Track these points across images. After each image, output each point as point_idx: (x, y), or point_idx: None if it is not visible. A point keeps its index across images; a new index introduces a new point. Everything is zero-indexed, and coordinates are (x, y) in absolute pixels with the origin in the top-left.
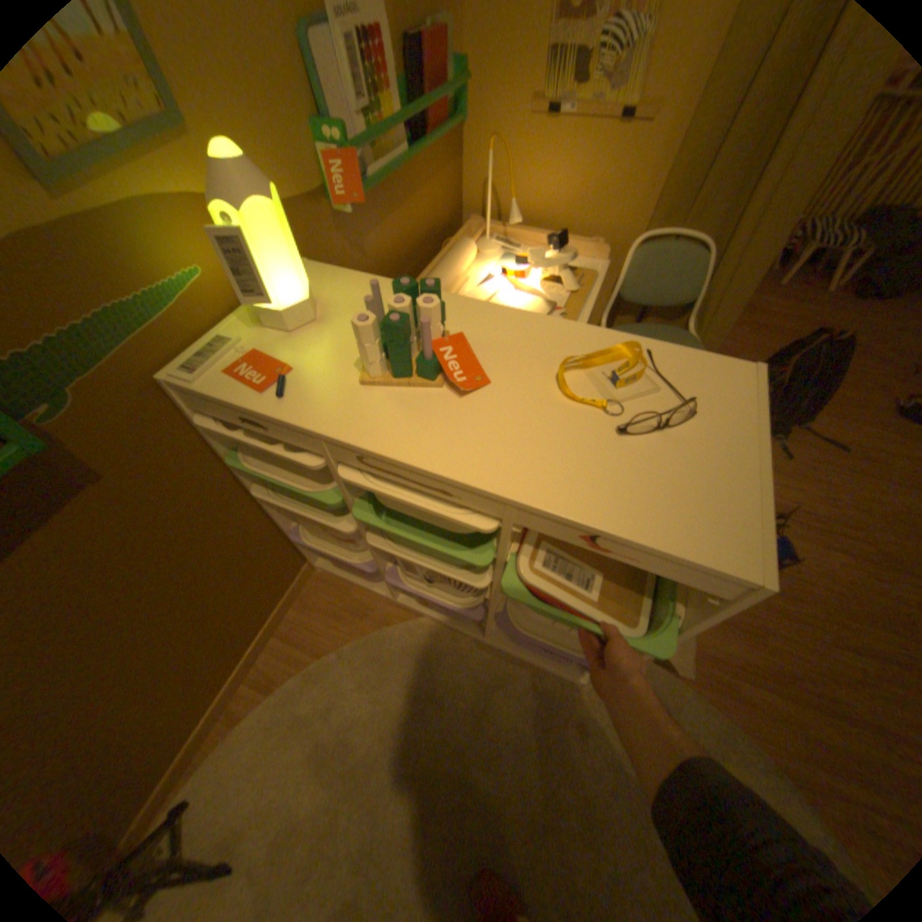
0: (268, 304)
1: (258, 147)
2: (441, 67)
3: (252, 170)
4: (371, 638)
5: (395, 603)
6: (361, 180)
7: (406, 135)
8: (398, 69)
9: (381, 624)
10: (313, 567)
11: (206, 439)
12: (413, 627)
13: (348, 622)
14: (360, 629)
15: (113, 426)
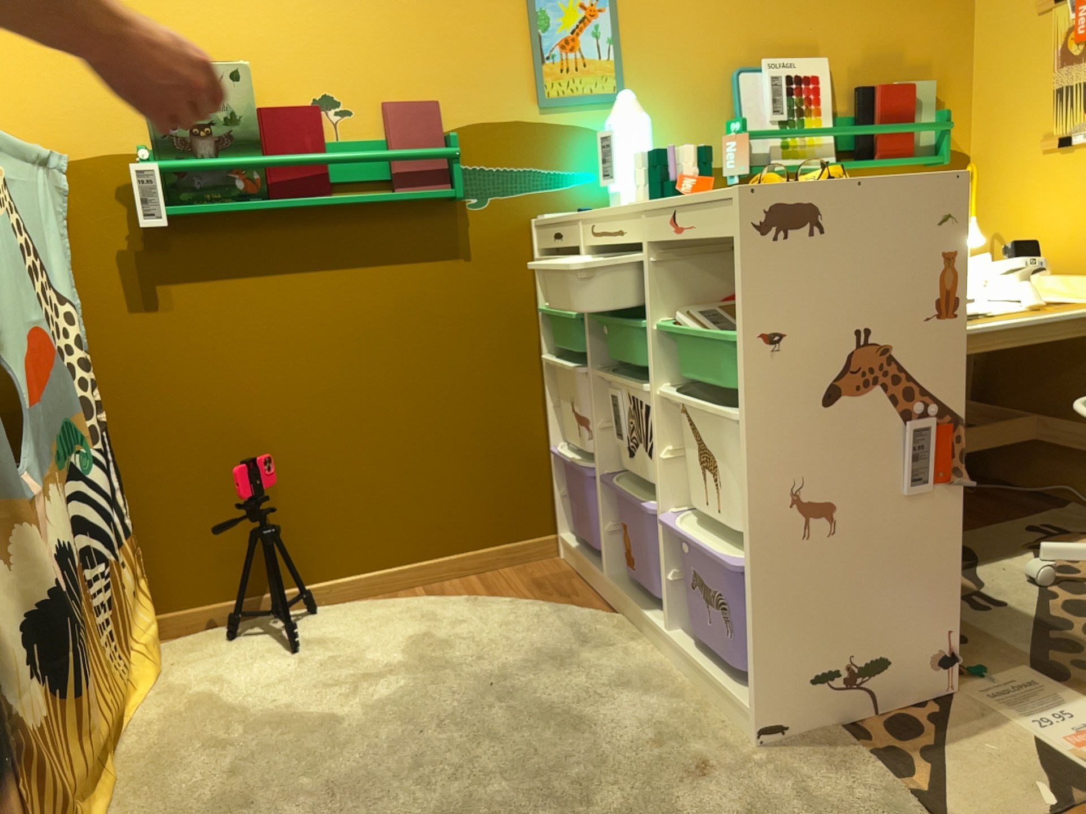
0: (616, 189)
1: (681, 138)
2: (901, 112)
3: (634, 104)
4: (553, 607)
5: (606, 599)
6: (749, 156)
7: (842, 157)
8: (847, 112)
9: (574, 607)
10: (559, 551)
11: (537, 288)
12: (603, 617)
13: (546, 594)
14: (551, 602)
15: (493, 233)
